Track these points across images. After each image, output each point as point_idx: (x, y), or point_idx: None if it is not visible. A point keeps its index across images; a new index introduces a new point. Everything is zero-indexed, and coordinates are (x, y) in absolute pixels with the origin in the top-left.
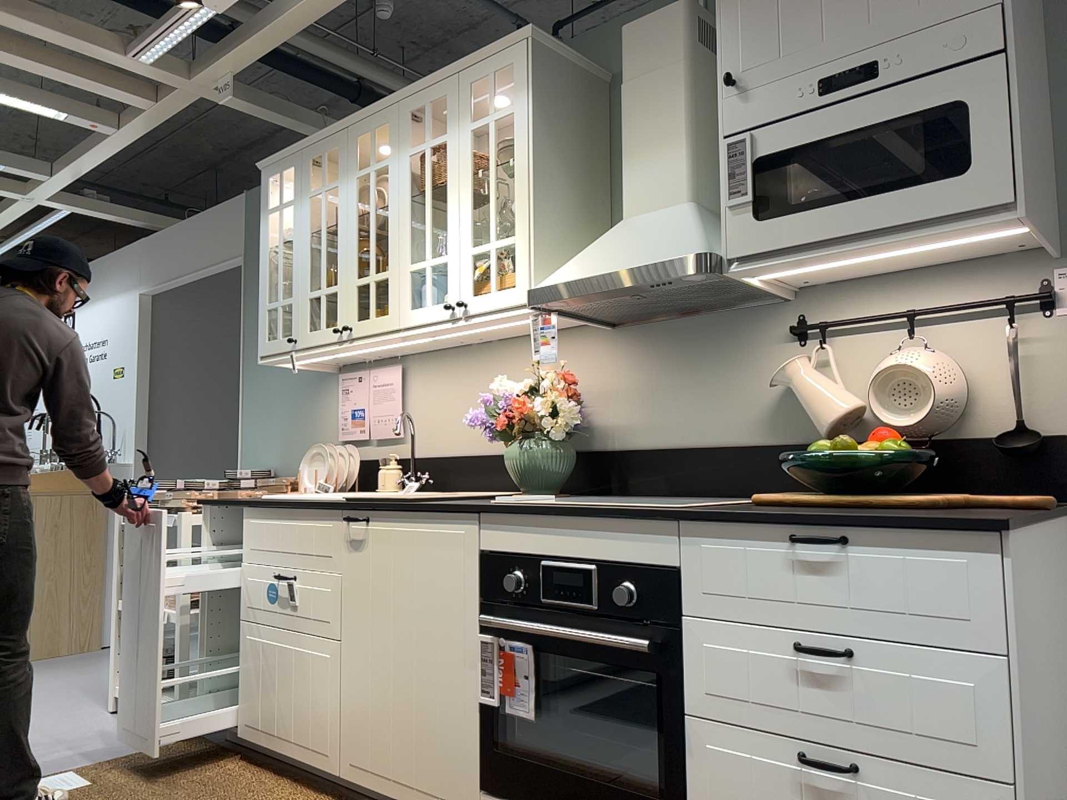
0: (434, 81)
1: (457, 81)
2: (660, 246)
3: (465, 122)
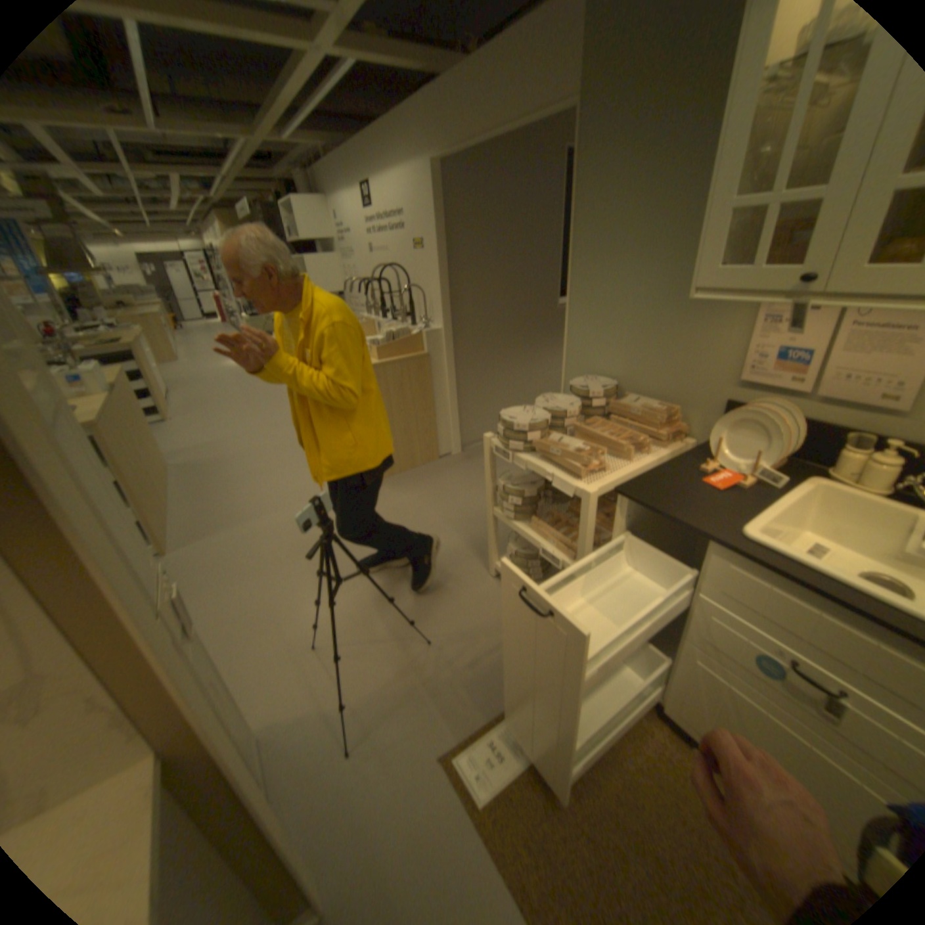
0: None
1: None
2: None
3: None
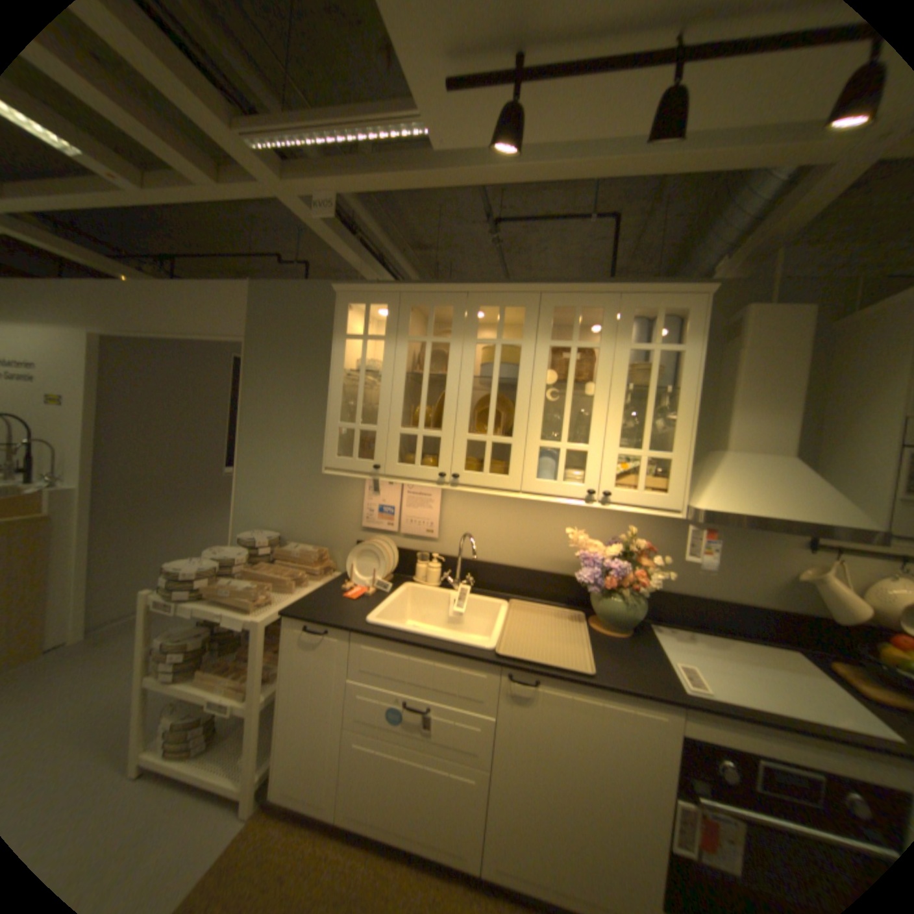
0: (592, 289)
1: (619, 299)
2: (824, 506)
3: (625, 339)
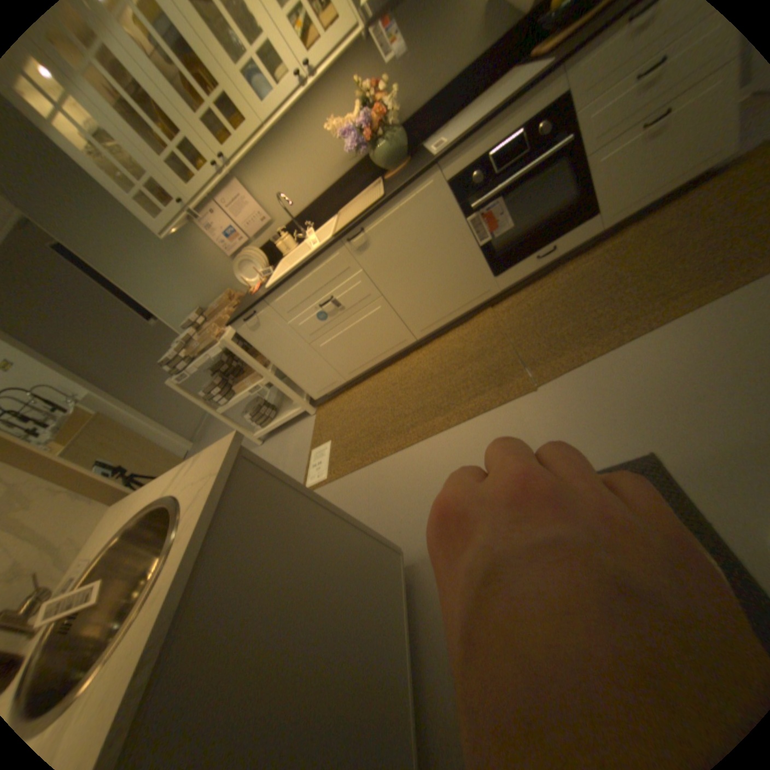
0: None
1: None
2: None
3: None
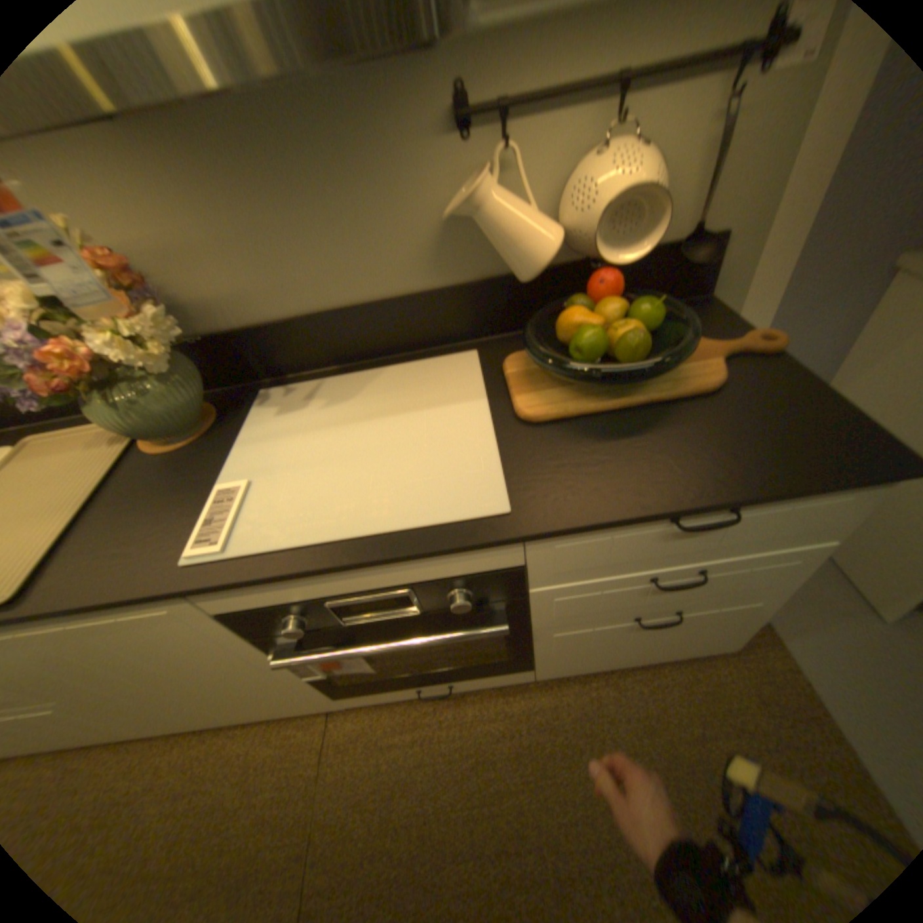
0: None
1: None
2: None
3: None
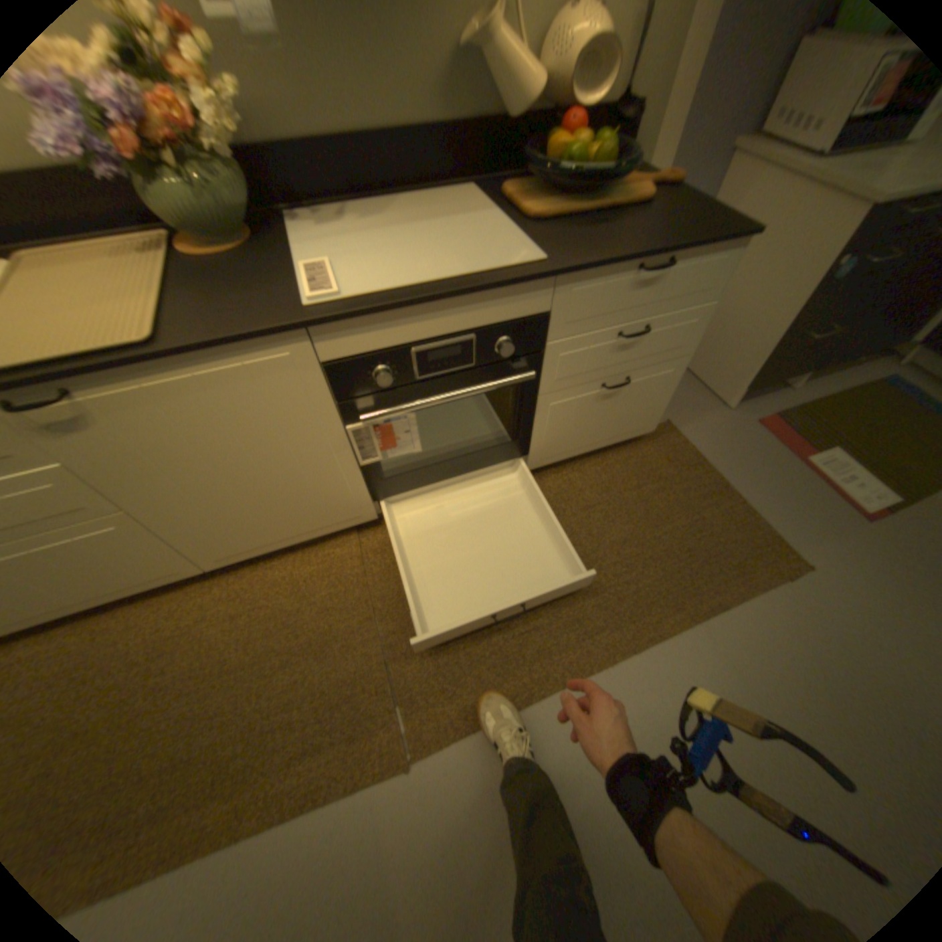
0: None
1: None
2: None
3: None
